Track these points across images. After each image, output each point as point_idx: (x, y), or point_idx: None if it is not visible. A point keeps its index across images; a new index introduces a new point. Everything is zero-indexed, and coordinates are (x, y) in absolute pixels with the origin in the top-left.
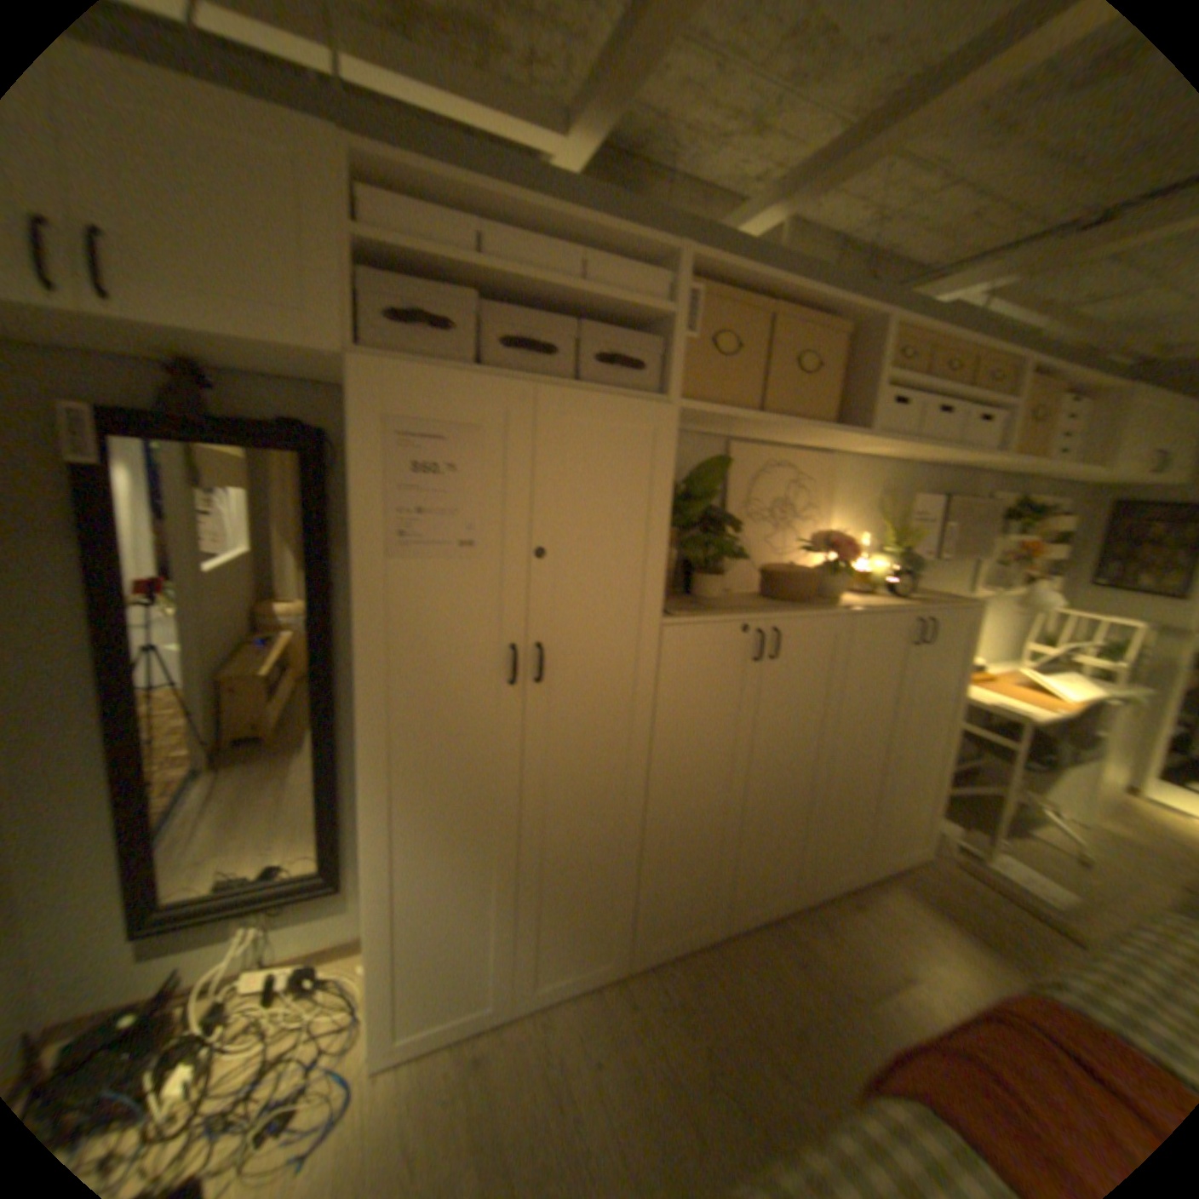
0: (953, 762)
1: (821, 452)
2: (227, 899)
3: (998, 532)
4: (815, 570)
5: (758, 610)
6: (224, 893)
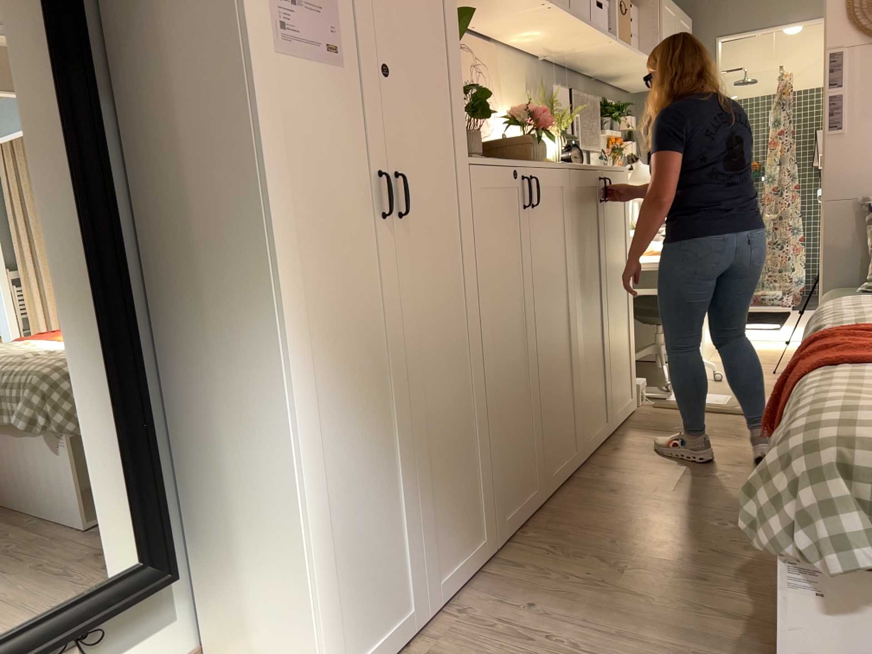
0: (634, 313)
1: (485, 39)
2: (32, 637)
3: (596, 129)
4: (524, 138)
5: (515, 160)
6: (22, 631)
